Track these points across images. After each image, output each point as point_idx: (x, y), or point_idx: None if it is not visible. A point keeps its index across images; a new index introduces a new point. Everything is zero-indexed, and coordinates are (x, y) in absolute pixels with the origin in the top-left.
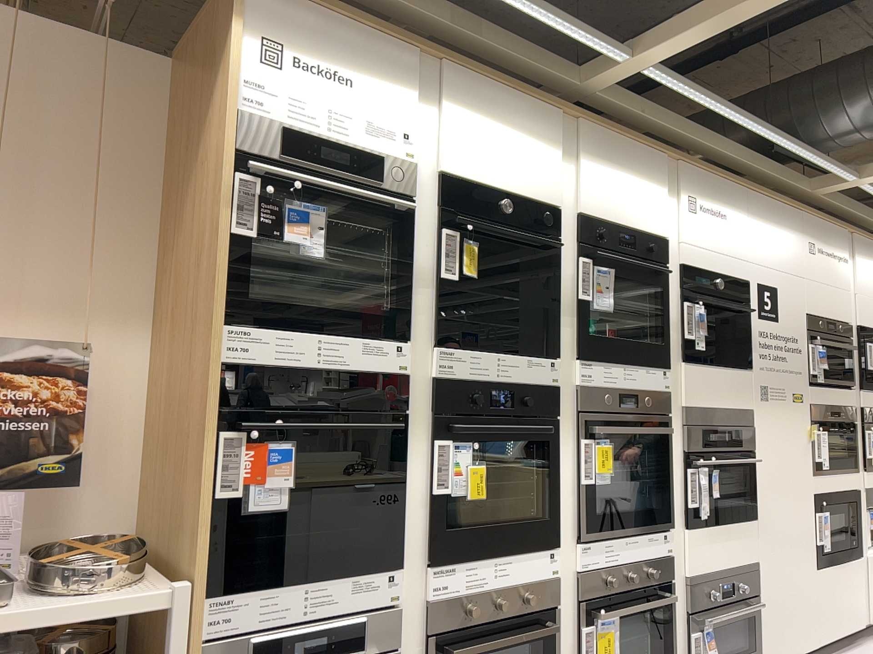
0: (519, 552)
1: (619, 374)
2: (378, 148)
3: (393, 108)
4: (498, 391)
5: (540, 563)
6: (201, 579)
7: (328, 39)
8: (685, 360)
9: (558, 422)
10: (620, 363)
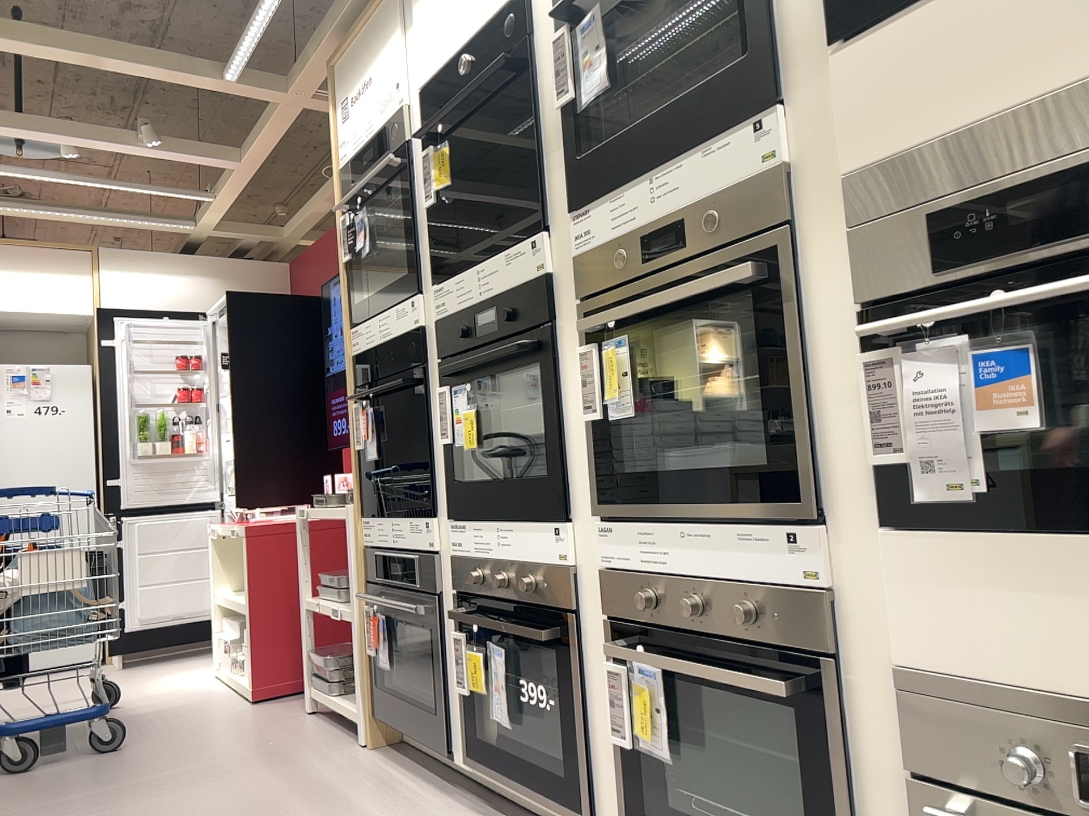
0: (518, 520)
1: (638, 196)
2: (384, 121)
3: (388, 71)
4: (481, 312)
5: (543, 541)
6: (356, 504)
7: (358, 61)
8: (833, 42)
9: (547, 329)
10: (636, 174)
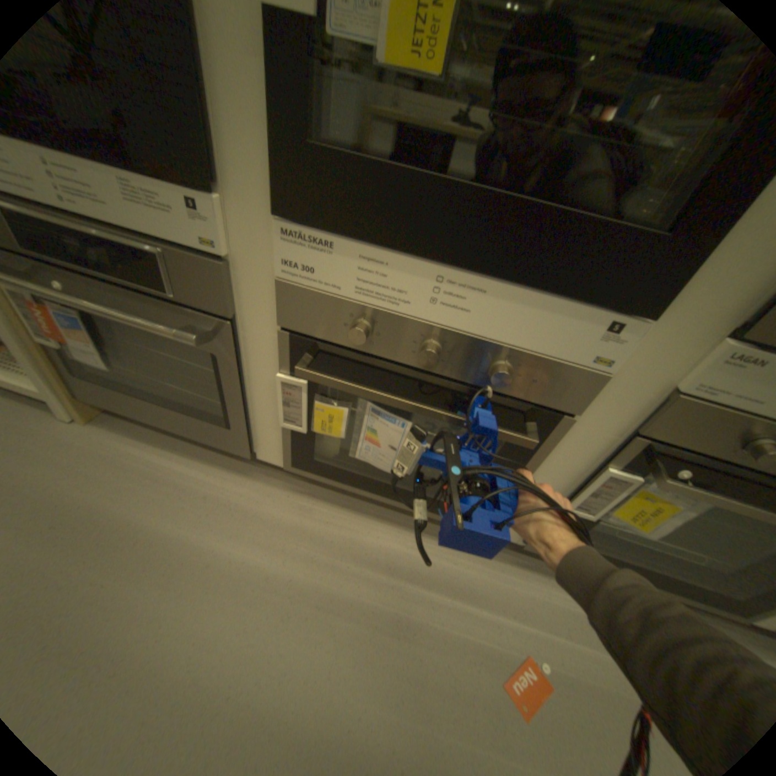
0: (518, 279)
1: None
2: None
3: None
4: None
5: (571, 327)
6: None
7: None
8: None
9: None
10: None
